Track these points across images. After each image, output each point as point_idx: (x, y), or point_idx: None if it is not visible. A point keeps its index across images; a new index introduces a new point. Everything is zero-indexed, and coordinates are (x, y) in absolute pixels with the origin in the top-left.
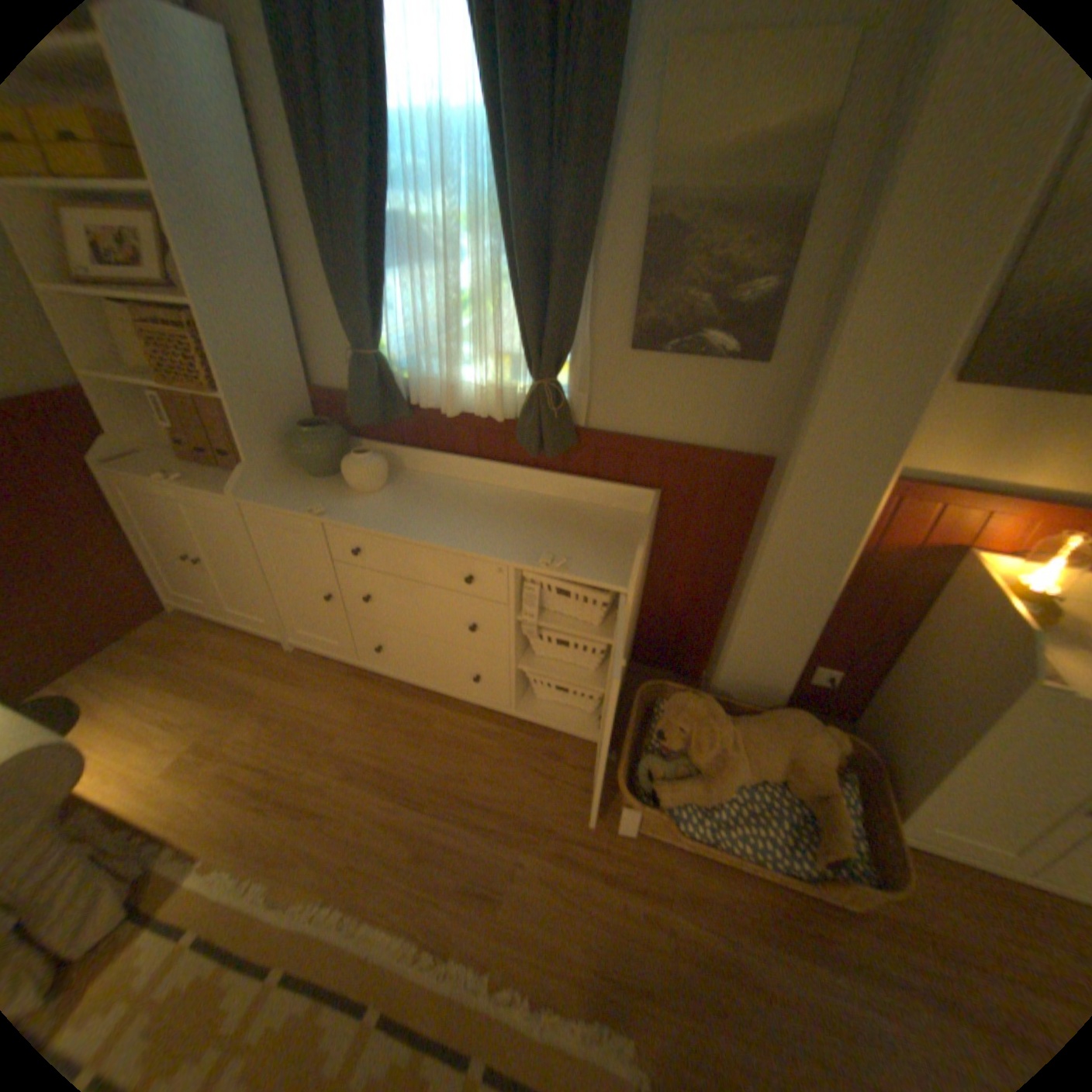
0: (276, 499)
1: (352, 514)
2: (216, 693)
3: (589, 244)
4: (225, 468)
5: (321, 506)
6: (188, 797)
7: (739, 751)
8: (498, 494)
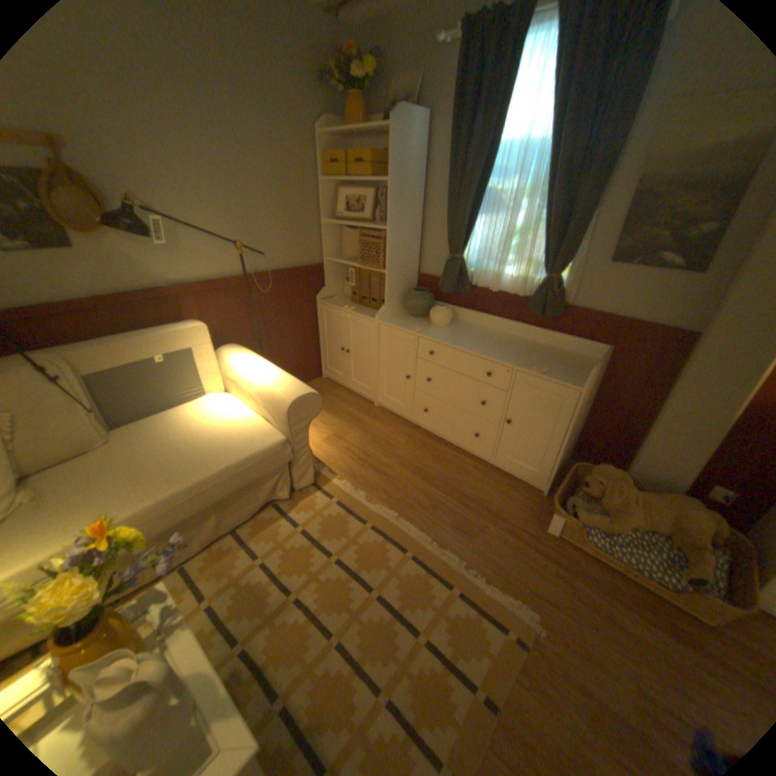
0: (396, 324)
1: (432, 335)
2: (344, 416)
3: (596, 204)
4: (372, 308)
5: (418, 329)
6: (333, 452)
7: (639, 507)
8: (509, 338)
